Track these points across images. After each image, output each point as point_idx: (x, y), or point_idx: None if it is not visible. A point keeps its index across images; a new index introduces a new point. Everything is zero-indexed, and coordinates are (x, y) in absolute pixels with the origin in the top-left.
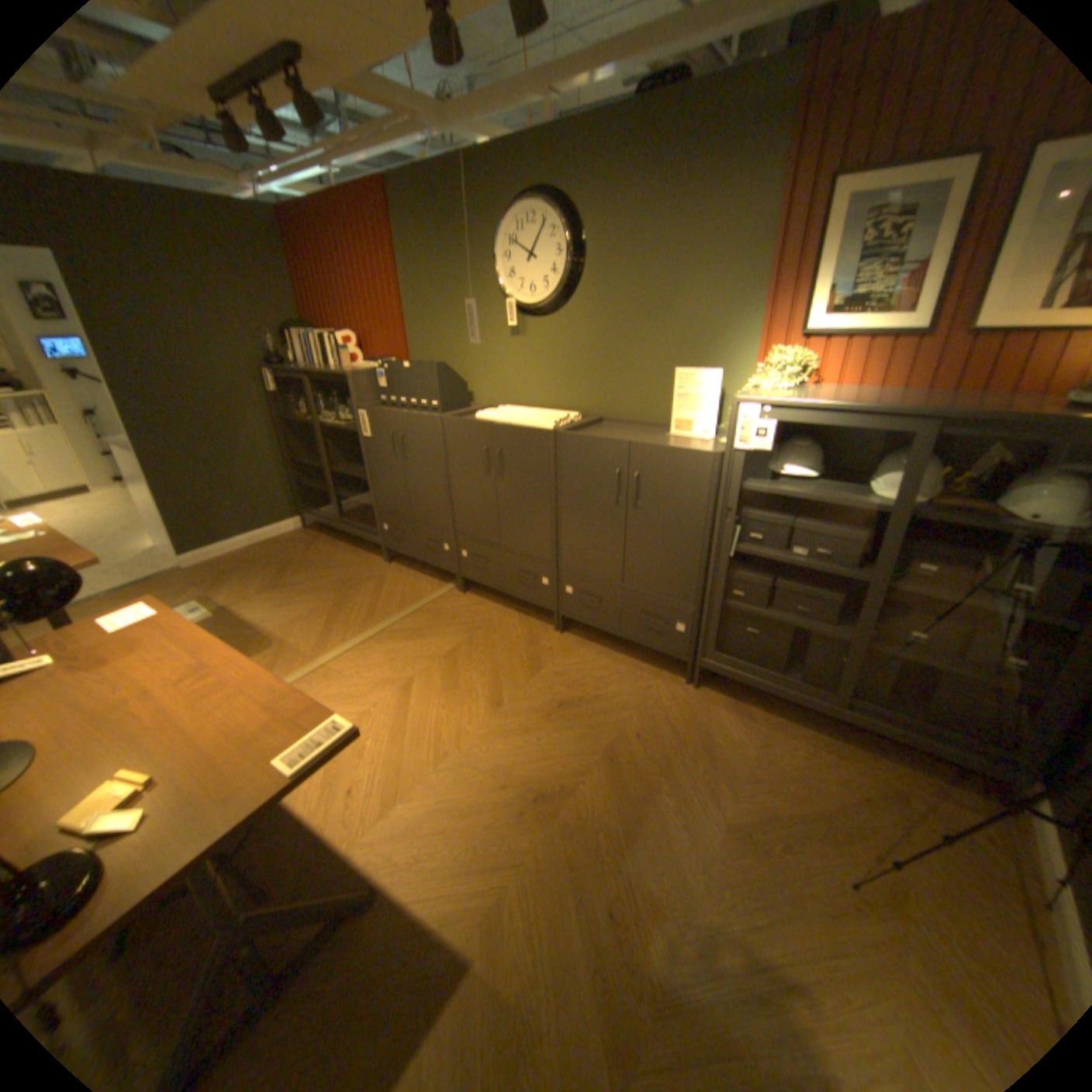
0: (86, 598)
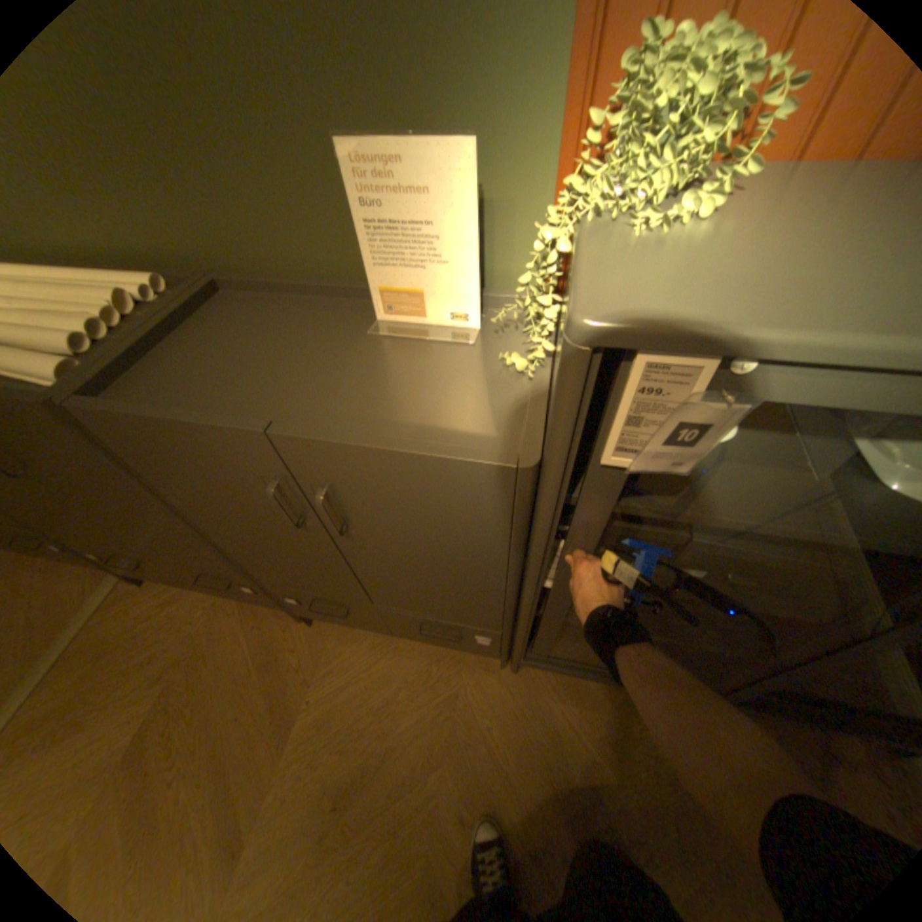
0: None
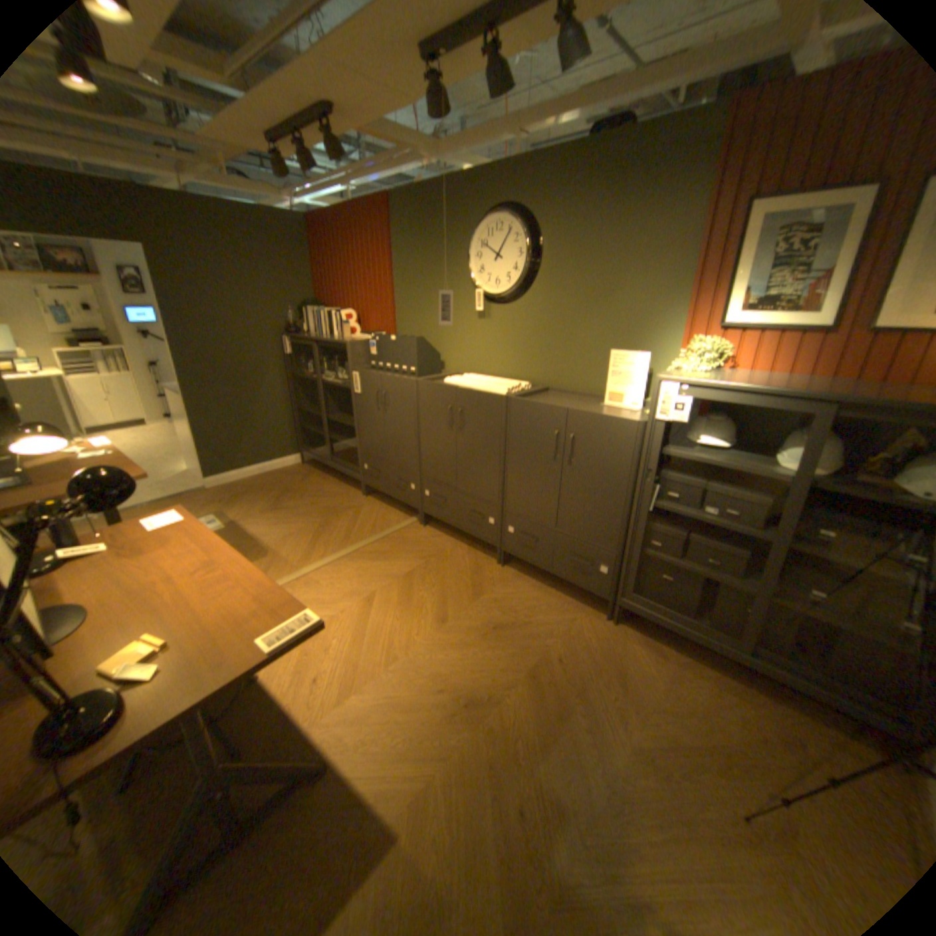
0: (132, 506)
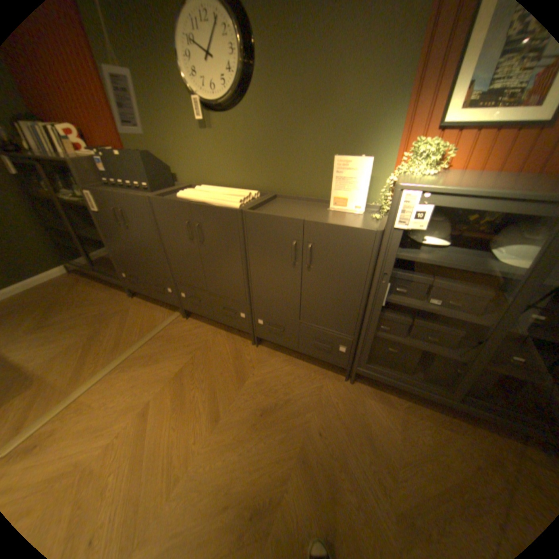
0: None
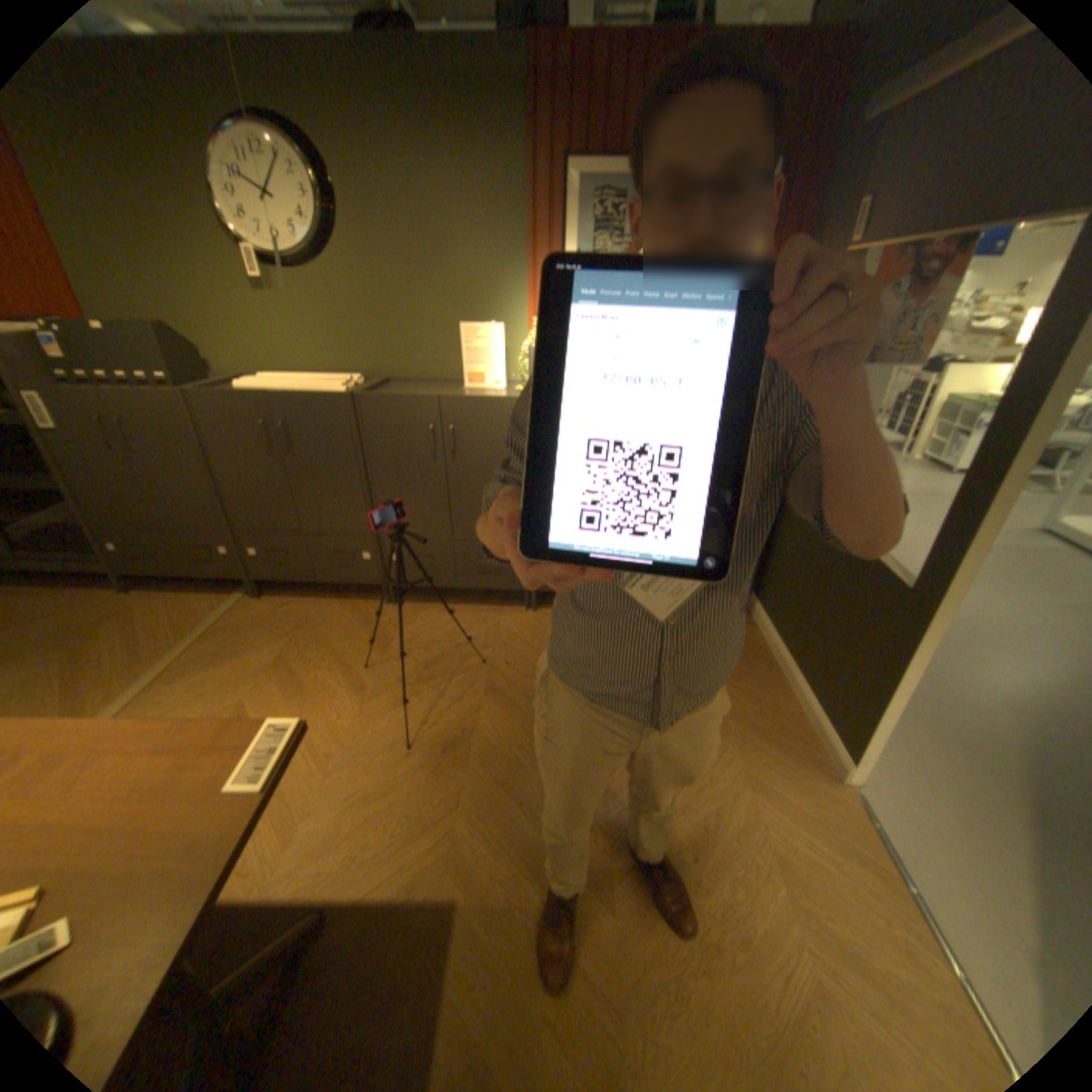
0: None
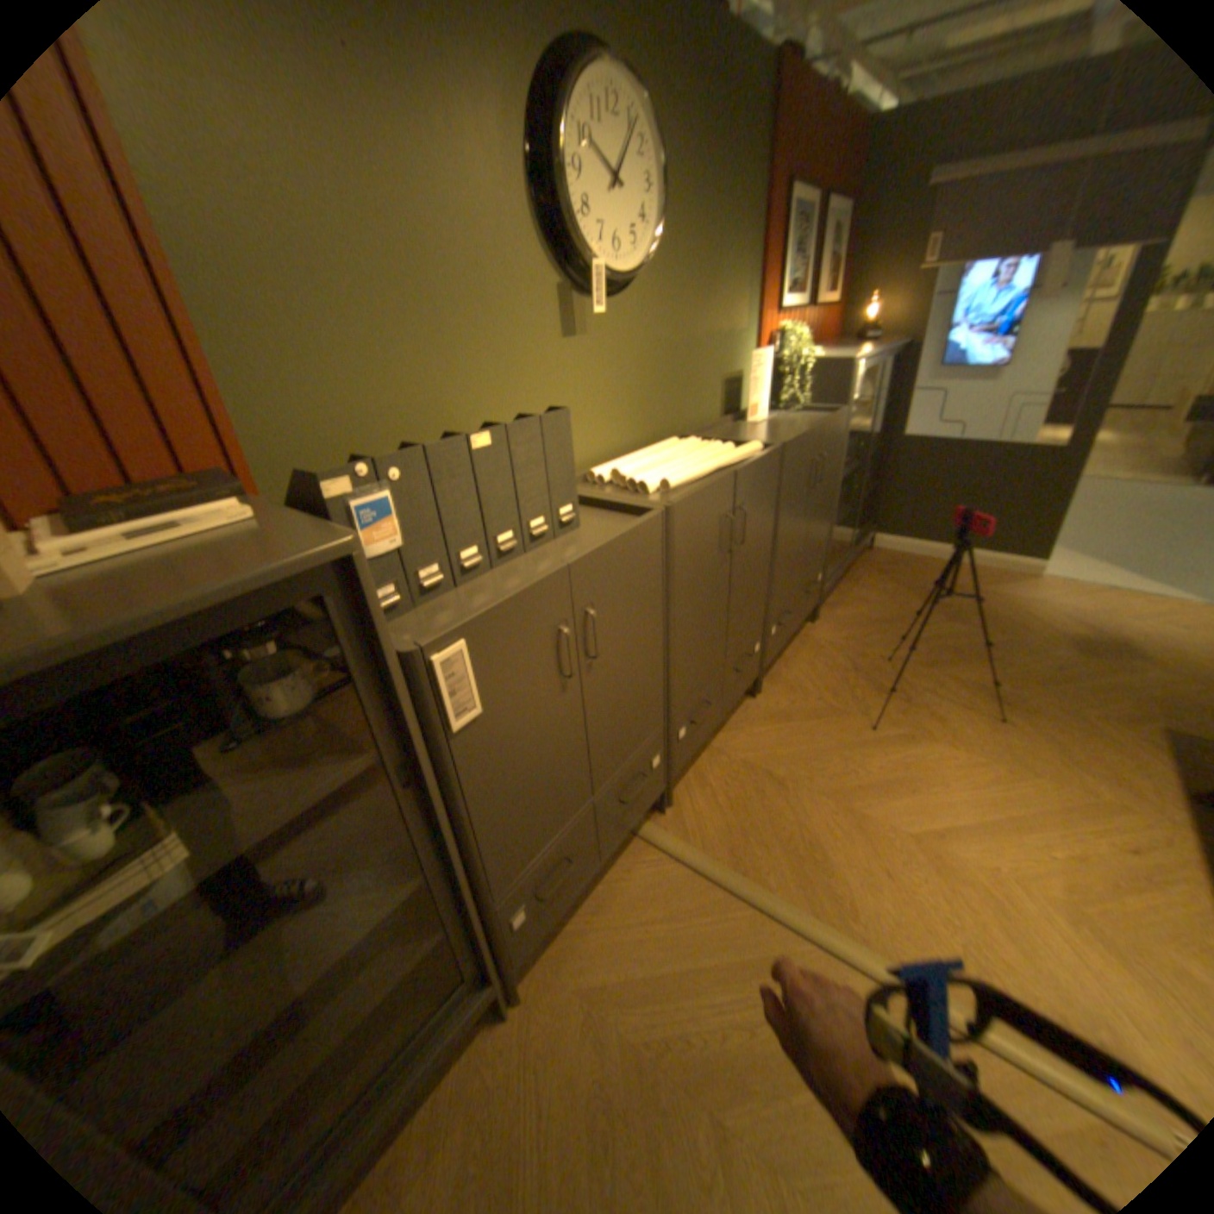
0: None
